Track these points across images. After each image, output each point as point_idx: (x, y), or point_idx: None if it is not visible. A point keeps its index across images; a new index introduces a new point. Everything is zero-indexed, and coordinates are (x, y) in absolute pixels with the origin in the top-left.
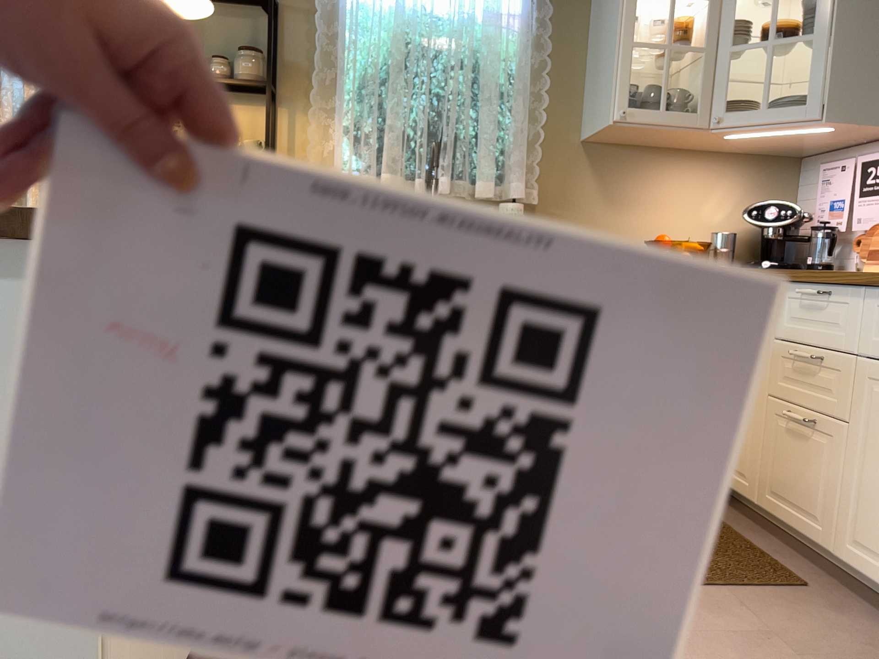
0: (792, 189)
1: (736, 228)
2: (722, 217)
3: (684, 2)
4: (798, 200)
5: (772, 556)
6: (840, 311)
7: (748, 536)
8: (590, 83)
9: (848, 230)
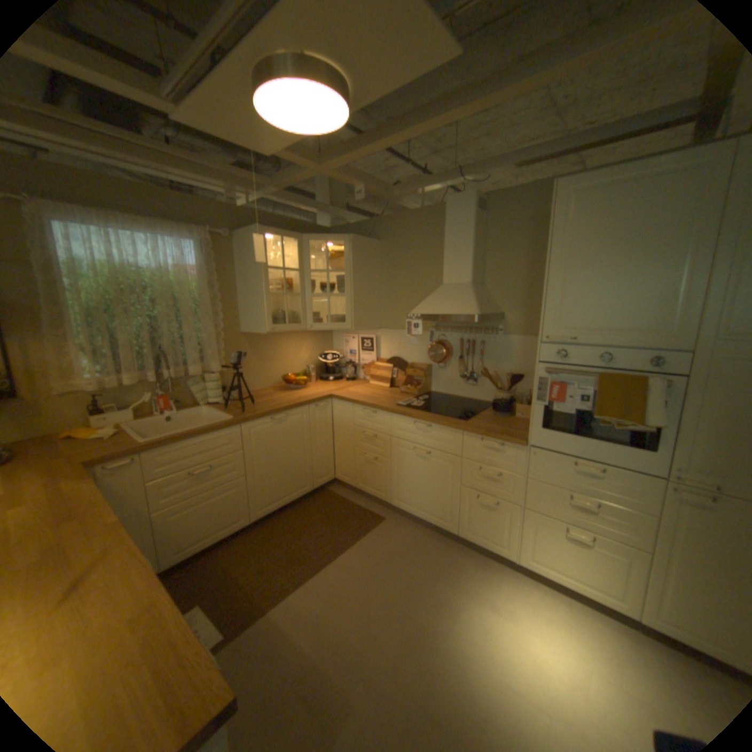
0: (330, 340)
1: (313, 361)
2: (307, 357)
3: (280, 264)
4: (332, 345)
5: (367, 508)
6: (380, 419)
7: (354, 501)
8: (240, 304)
9: (356, 361)
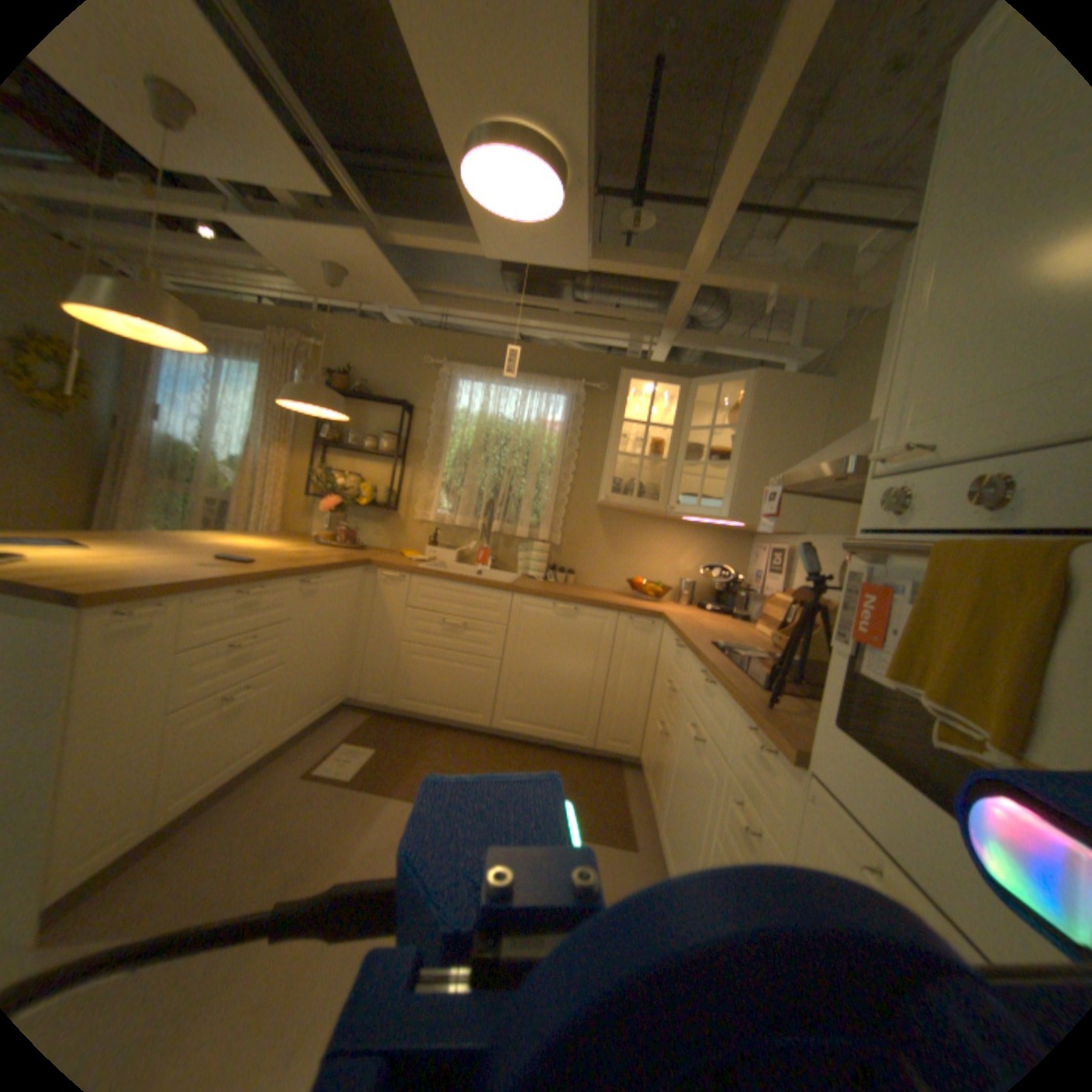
0: (745, 556)
1: (701, 578)
2: (691, 569)
3: (669, 425)
4: (749, 564)
5: (636, 823)
6: (684, 661)
7: (635, 804)
8: (603, 471)
9: (766, 594)
